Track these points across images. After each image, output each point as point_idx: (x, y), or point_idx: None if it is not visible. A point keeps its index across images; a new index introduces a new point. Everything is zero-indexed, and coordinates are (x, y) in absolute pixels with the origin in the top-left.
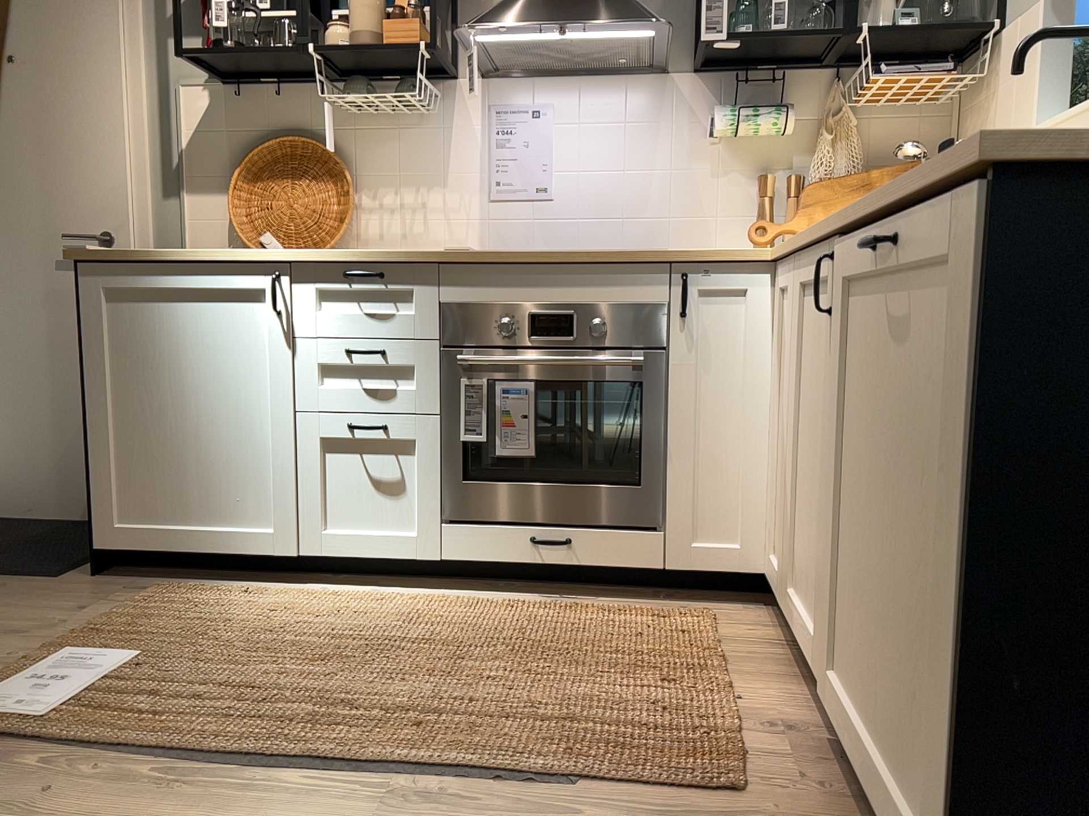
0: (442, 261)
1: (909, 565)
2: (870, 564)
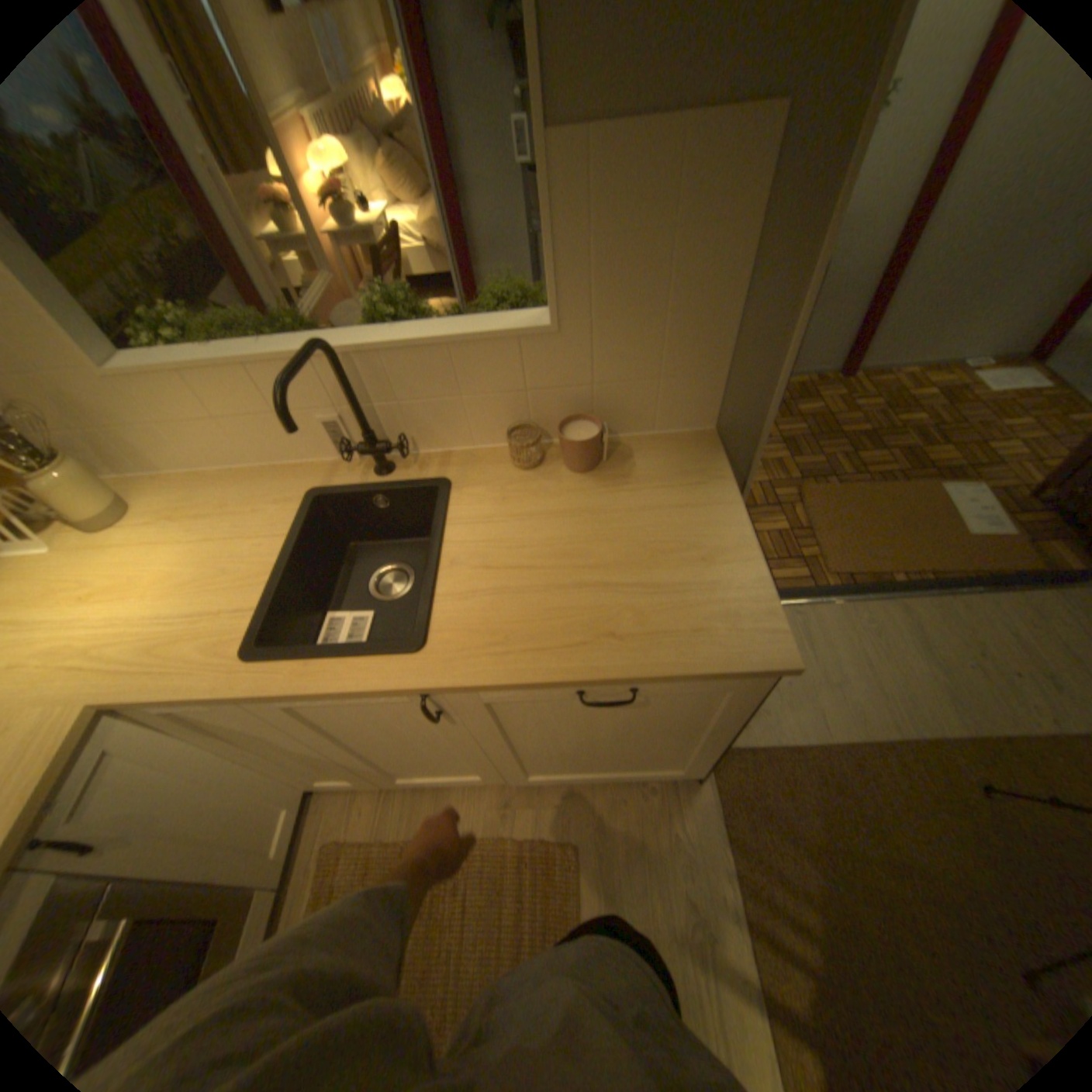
0: None
1: (623, 747)
2: (560, 755)
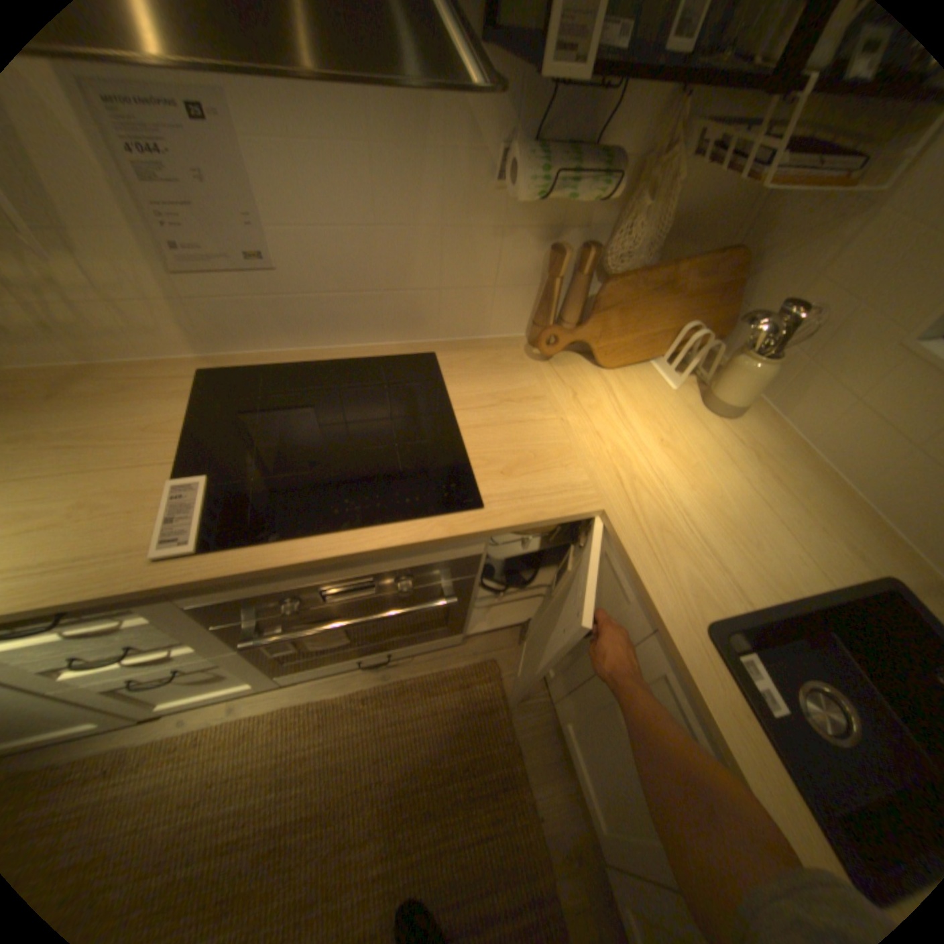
0: (160, 590)
1: None
2: None
